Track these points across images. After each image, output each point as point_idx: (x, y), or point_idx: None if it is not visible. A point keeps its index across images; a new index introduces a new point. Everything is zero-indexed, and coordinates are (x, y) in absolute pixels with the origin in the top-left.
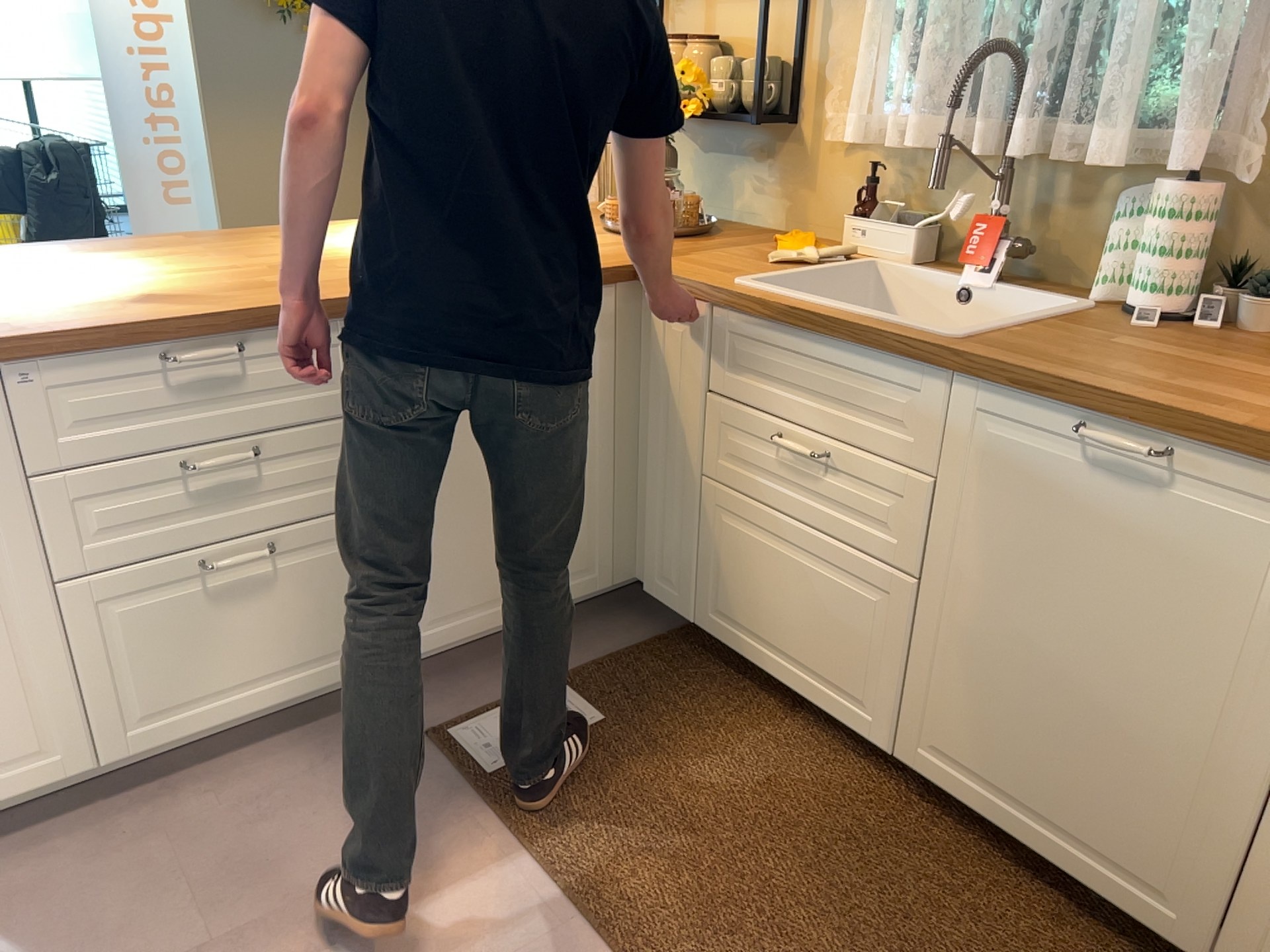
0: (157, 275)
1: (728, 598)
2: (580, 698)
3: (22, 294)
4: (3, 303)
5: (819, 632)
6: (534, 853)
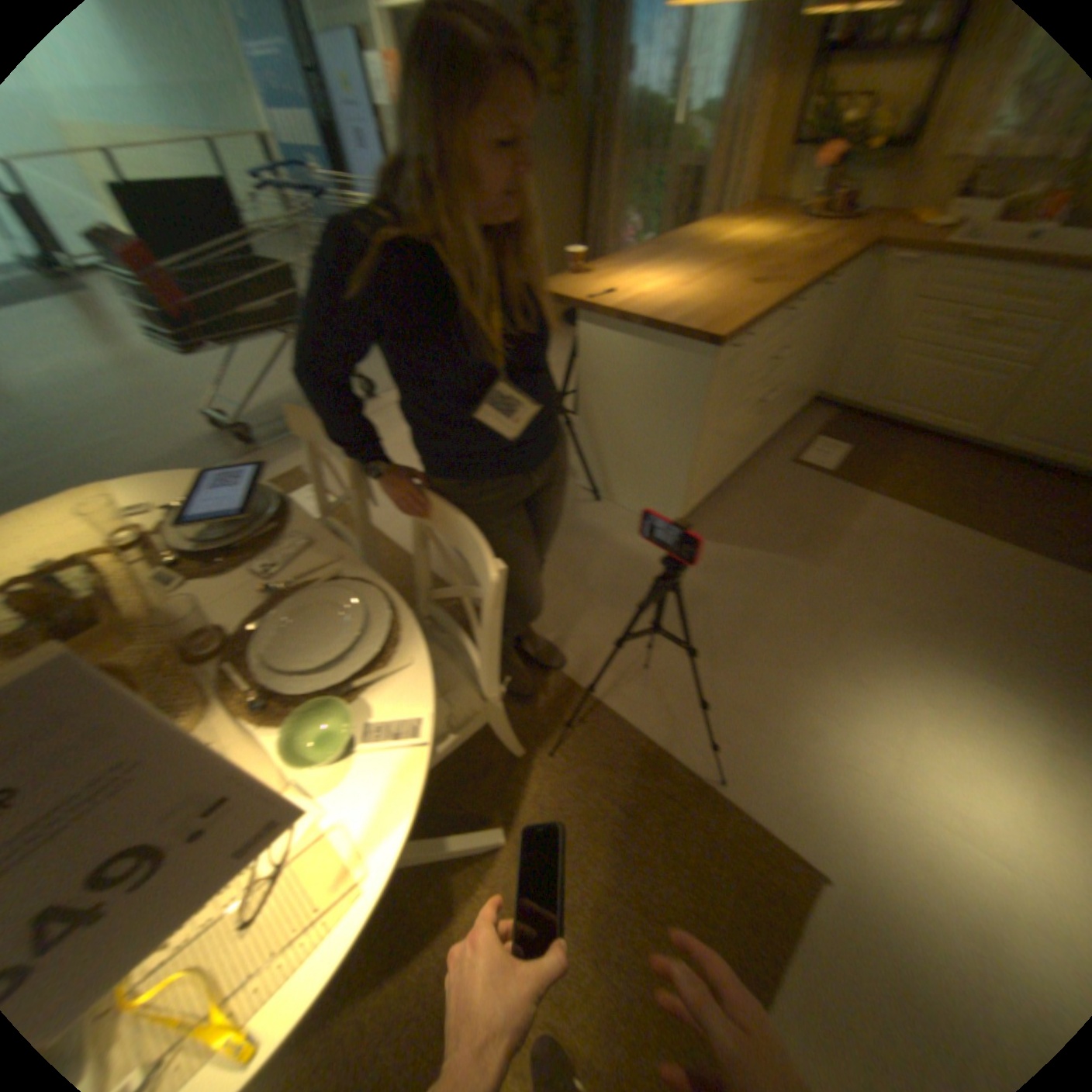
0: (715, 270)
1: (895, 391)
2: (834, 441)
3: (698, 287)
4: (707, 292)
5: (957, 398)
6: (878, 493)
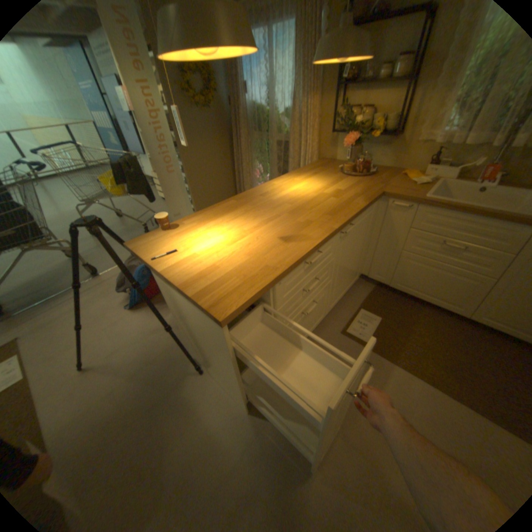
0: (261, 224)
1: (407, 281)
2: (370, 313)
3: (239, 244)
4: (241, 251)
5: (447, 290)
6: (399, 365)
